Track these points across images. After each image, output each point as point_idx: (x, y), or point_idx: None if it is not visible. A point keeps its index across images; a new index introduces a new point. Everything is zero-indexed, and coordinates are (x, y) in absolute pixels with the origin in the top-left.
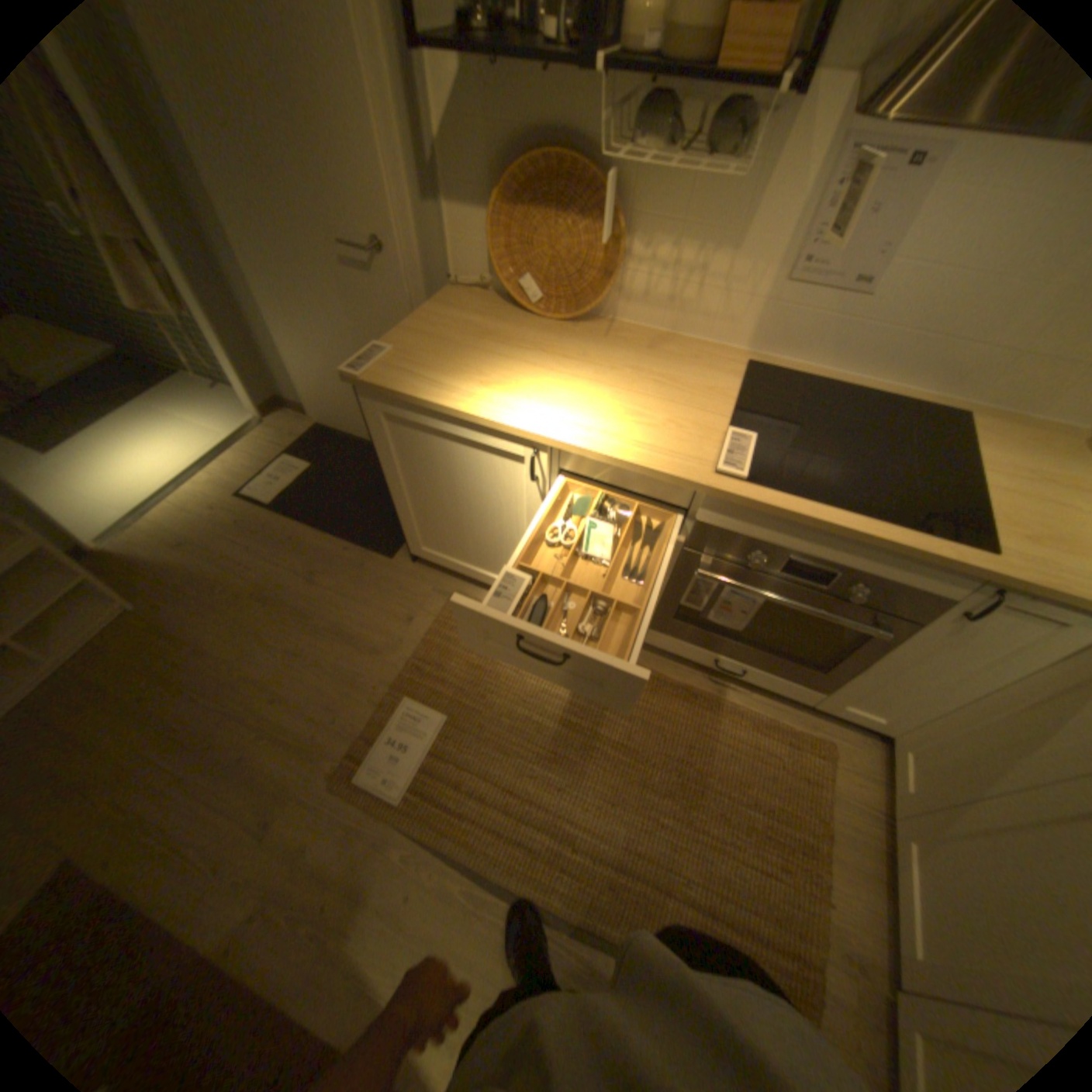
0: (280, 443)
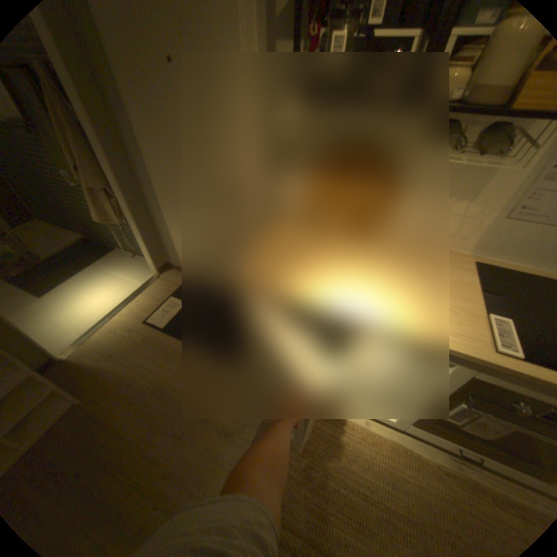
0: (170, 289)
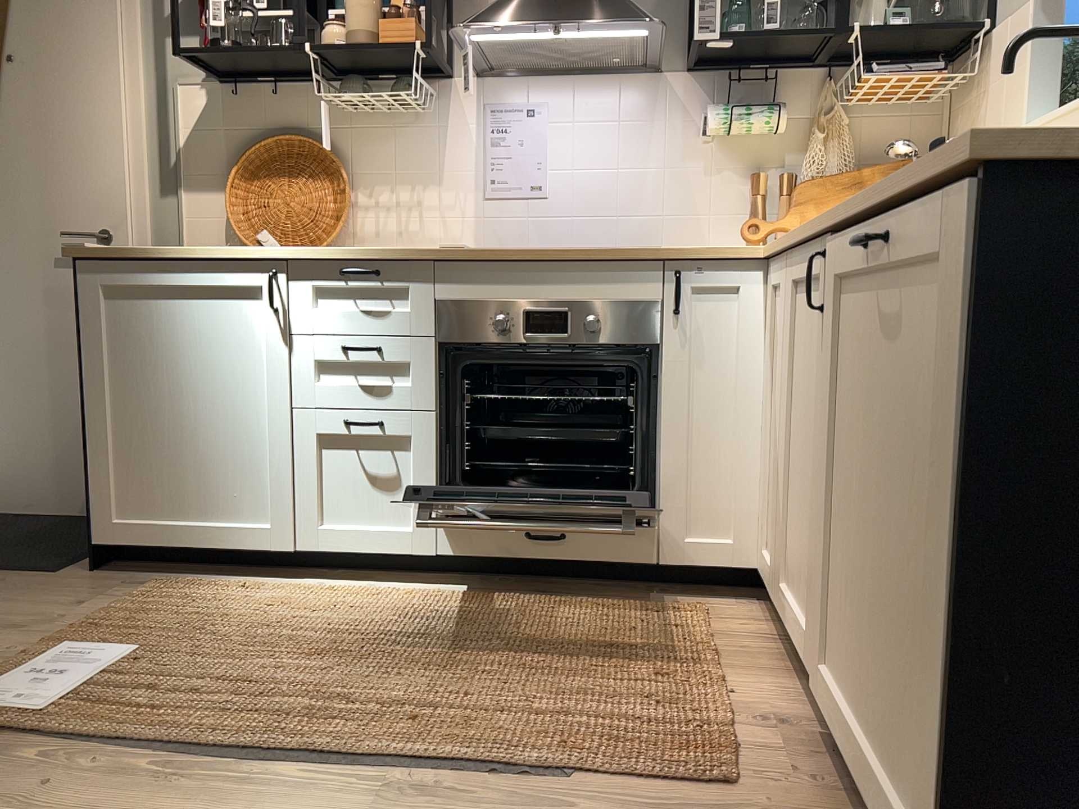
0: None
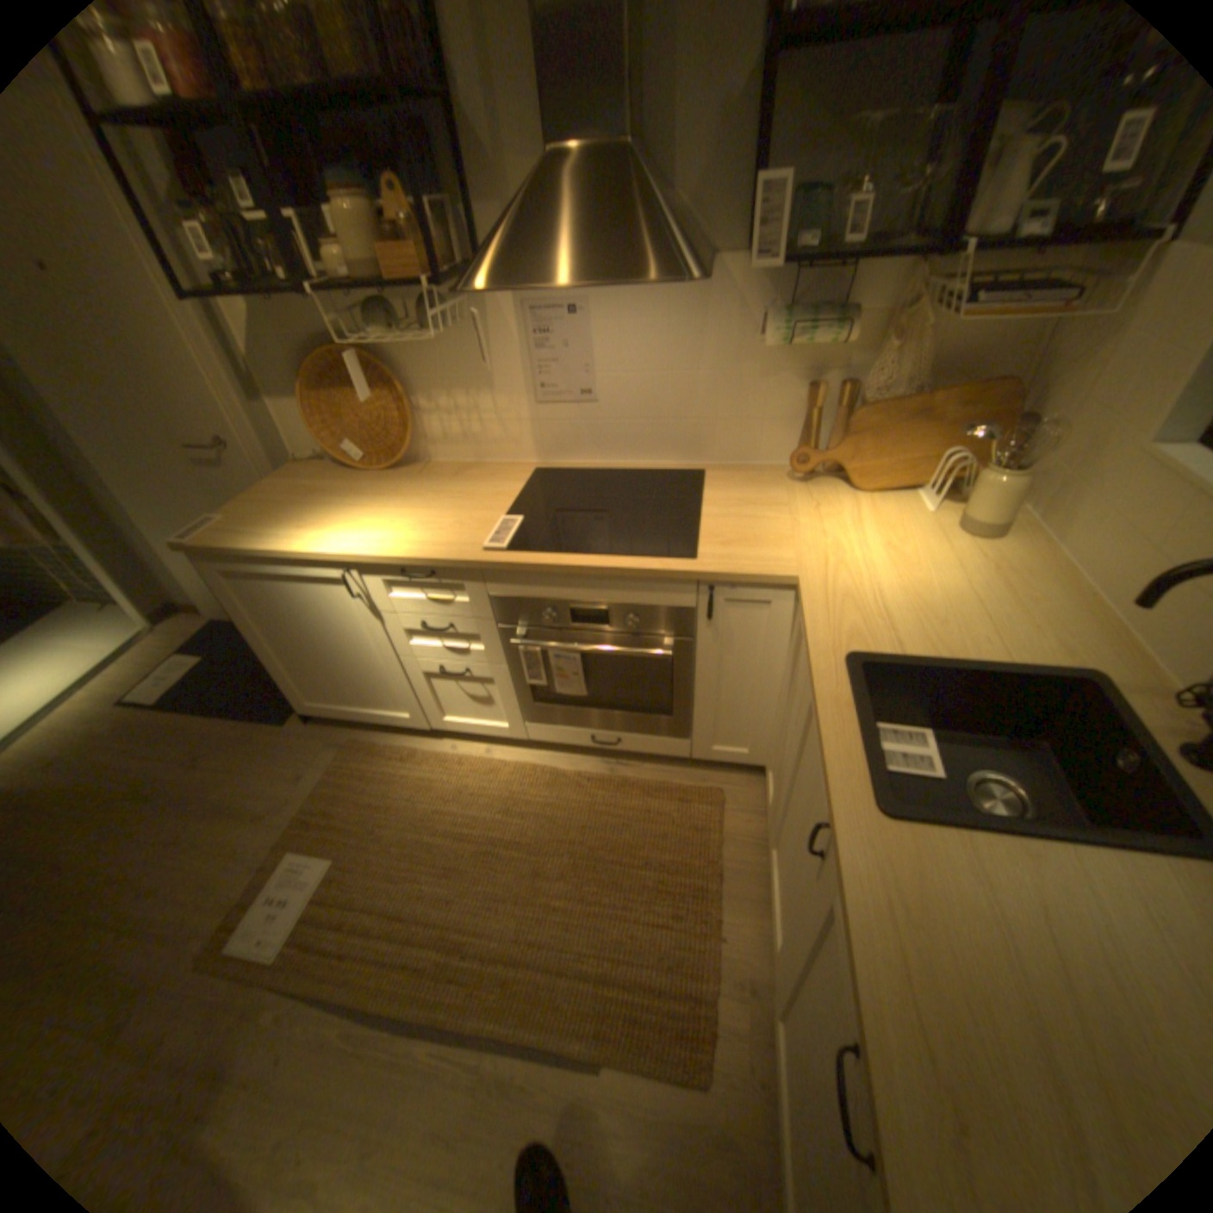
0: (171, 645)
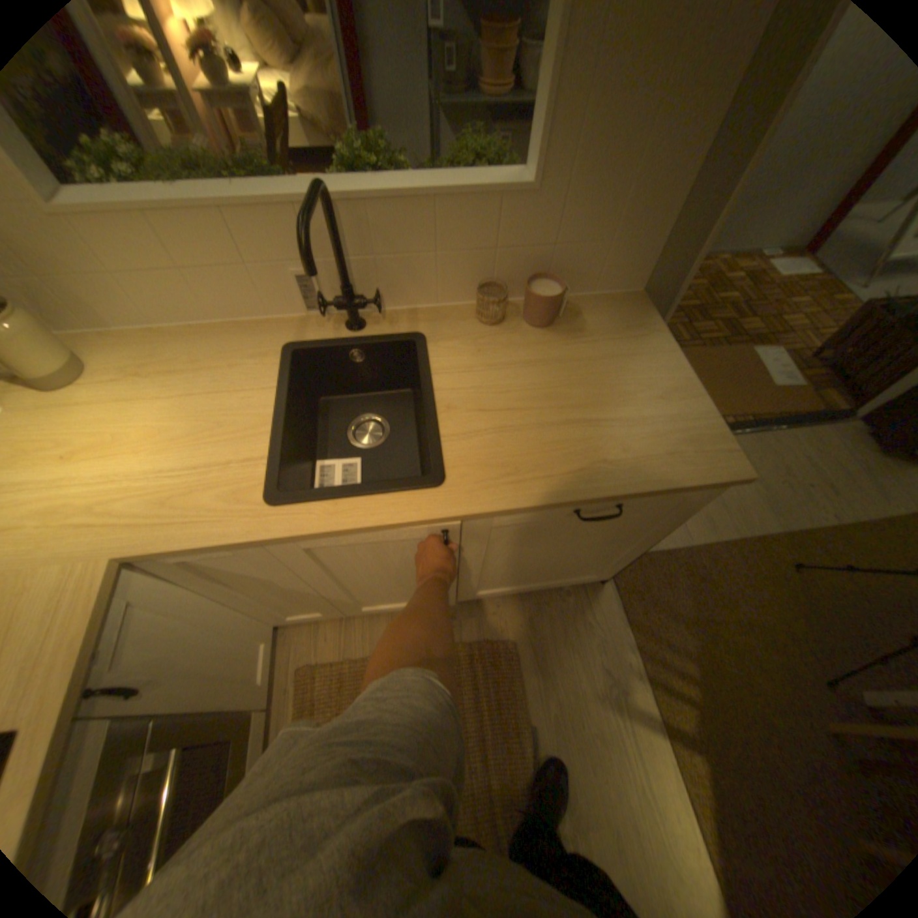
0: None
